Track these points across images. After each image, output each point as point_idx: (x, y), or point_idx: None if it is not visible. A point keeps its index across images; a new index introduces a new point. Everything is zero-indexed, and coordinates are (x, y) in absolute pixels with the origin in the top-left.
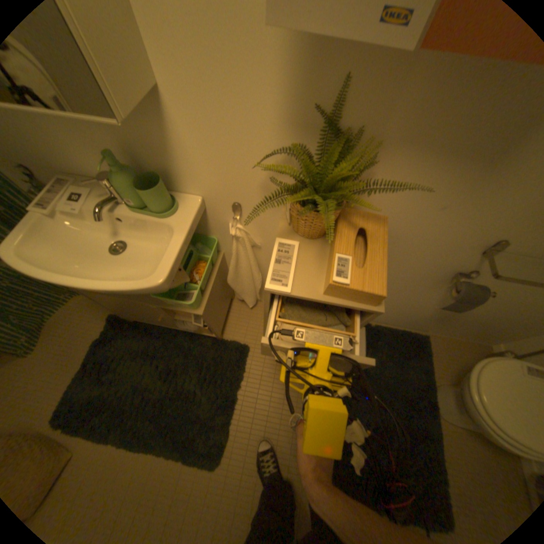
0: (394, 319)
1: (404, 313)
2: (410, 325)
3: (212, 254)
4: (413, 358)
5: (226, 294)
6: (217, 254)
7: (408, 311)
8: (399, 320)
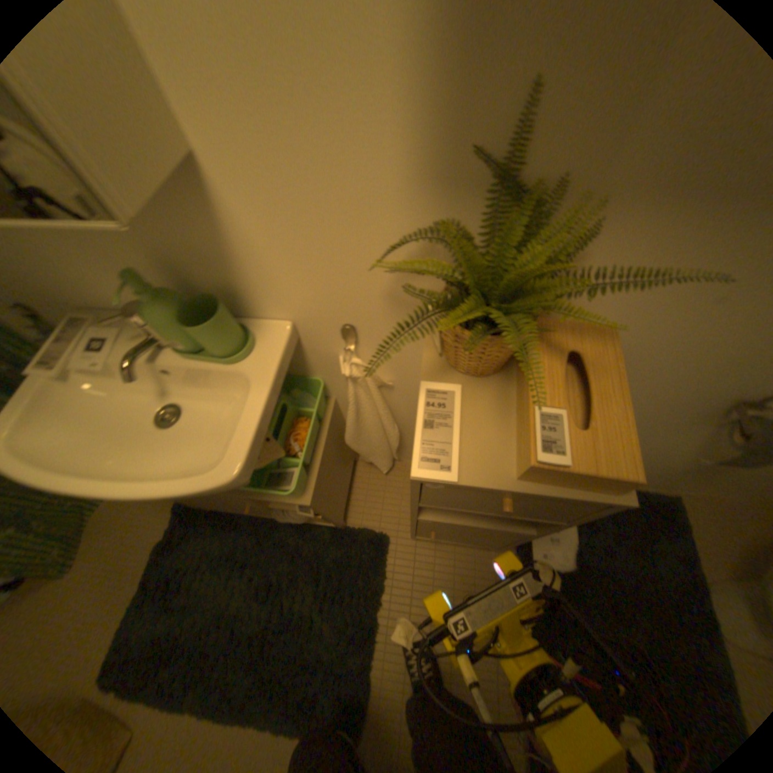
0: None
1: None
2: None
3: (318, 405)
4: (660, 537)
5: (346, 454)
6: (327, 402)
7: None
8: None
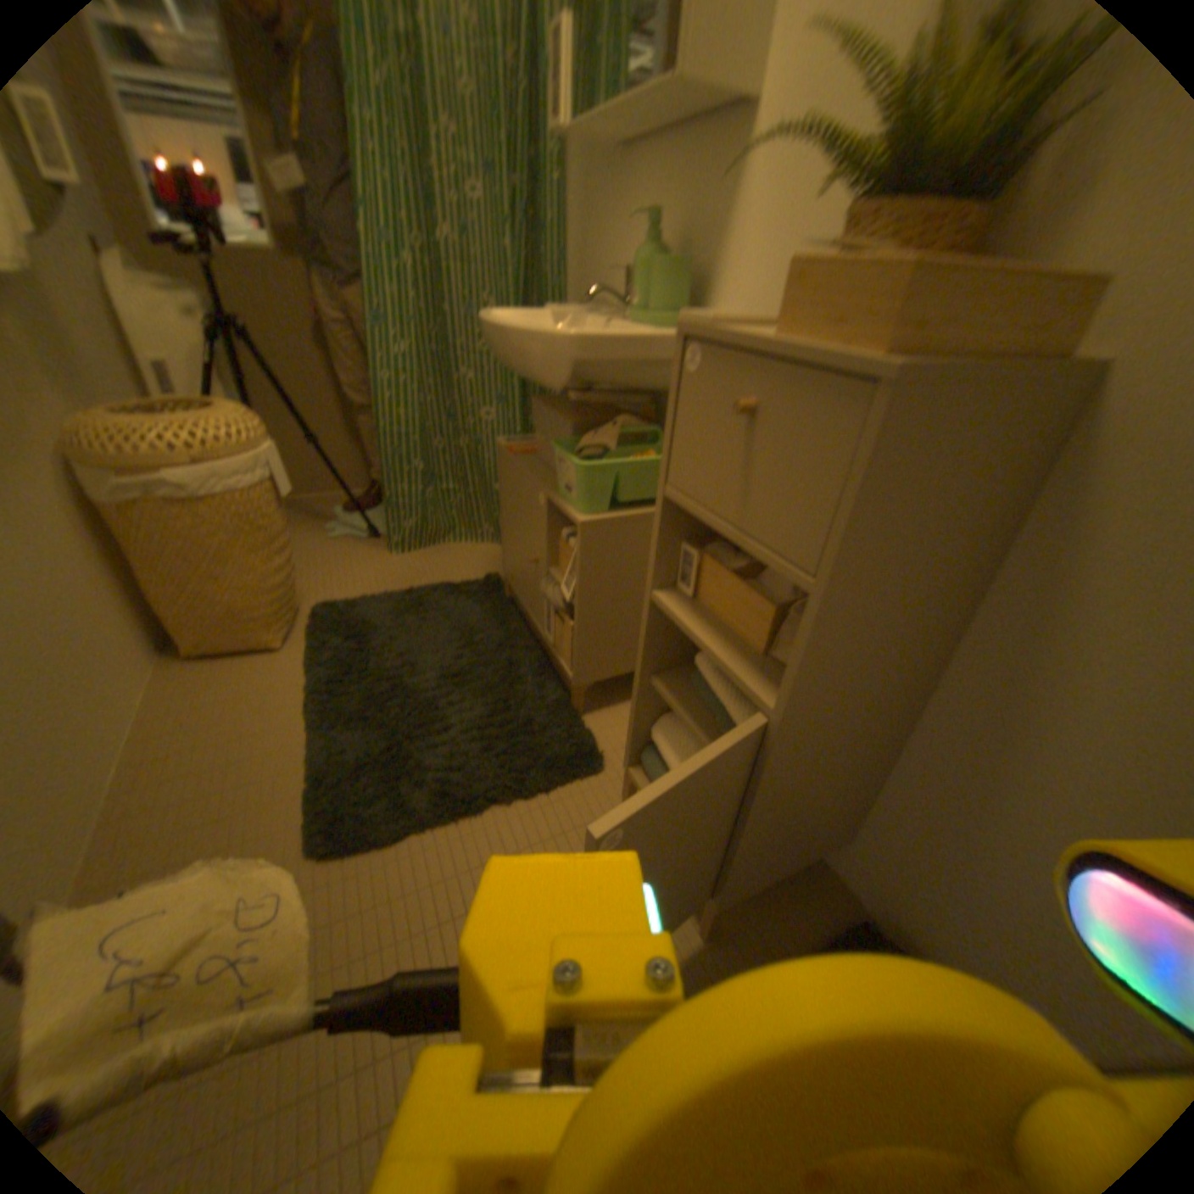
0: None
1: None
2: None
3: None
4: None
5: None
6: None
7: None
8: None
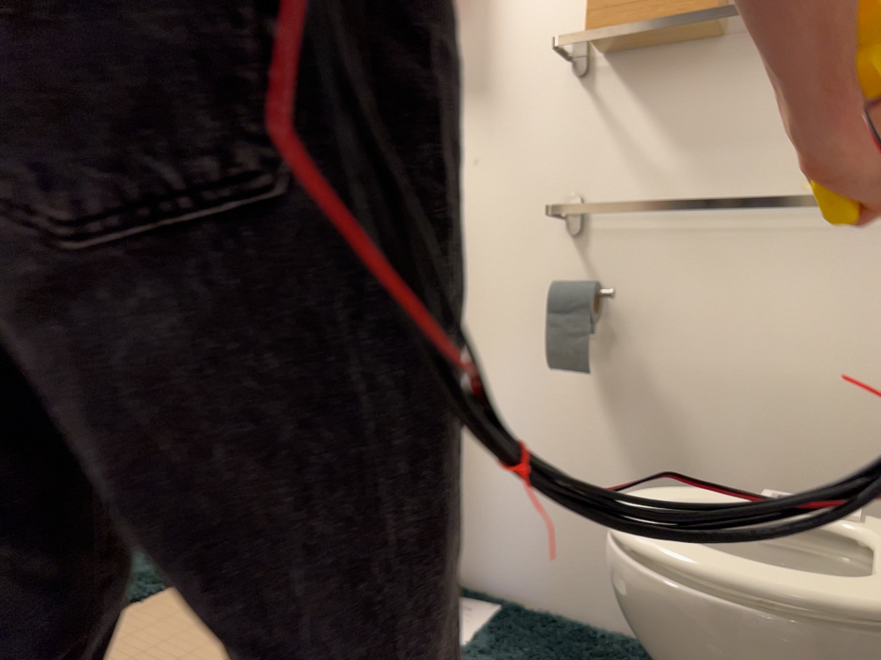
0: (571, 559)
1: None
2: None
3: None
4: None
5: None
6: None
7: None
8: (582, 563)
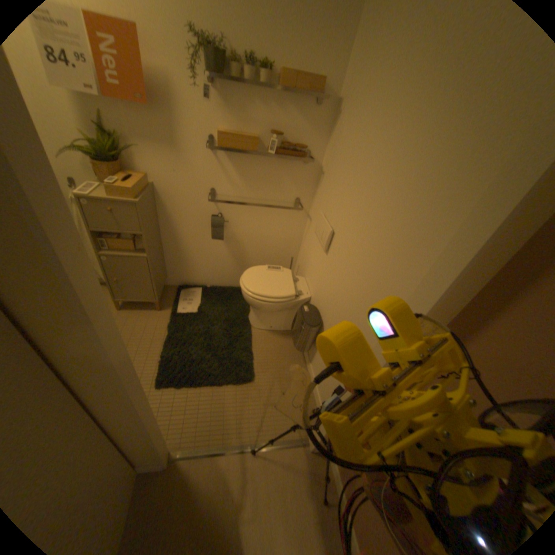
0: (217, 276)
1: (217, 266)
2: (231, 280)
3: None
4: (234, 299)
5: None
6: None
7: (218, 263)
8: (220, 276)
